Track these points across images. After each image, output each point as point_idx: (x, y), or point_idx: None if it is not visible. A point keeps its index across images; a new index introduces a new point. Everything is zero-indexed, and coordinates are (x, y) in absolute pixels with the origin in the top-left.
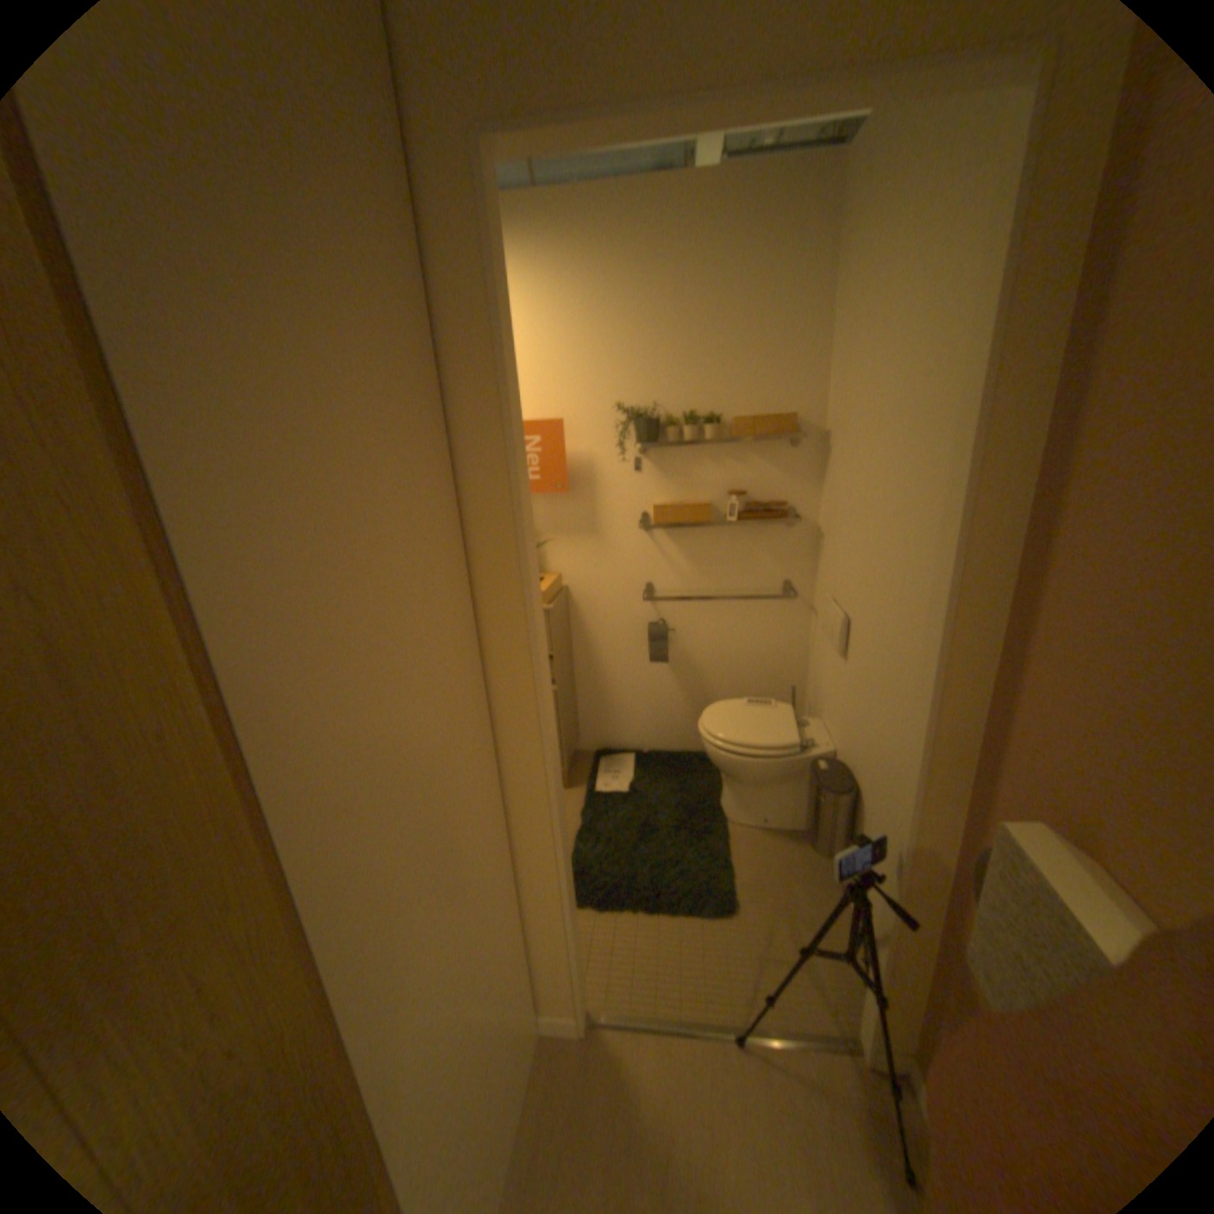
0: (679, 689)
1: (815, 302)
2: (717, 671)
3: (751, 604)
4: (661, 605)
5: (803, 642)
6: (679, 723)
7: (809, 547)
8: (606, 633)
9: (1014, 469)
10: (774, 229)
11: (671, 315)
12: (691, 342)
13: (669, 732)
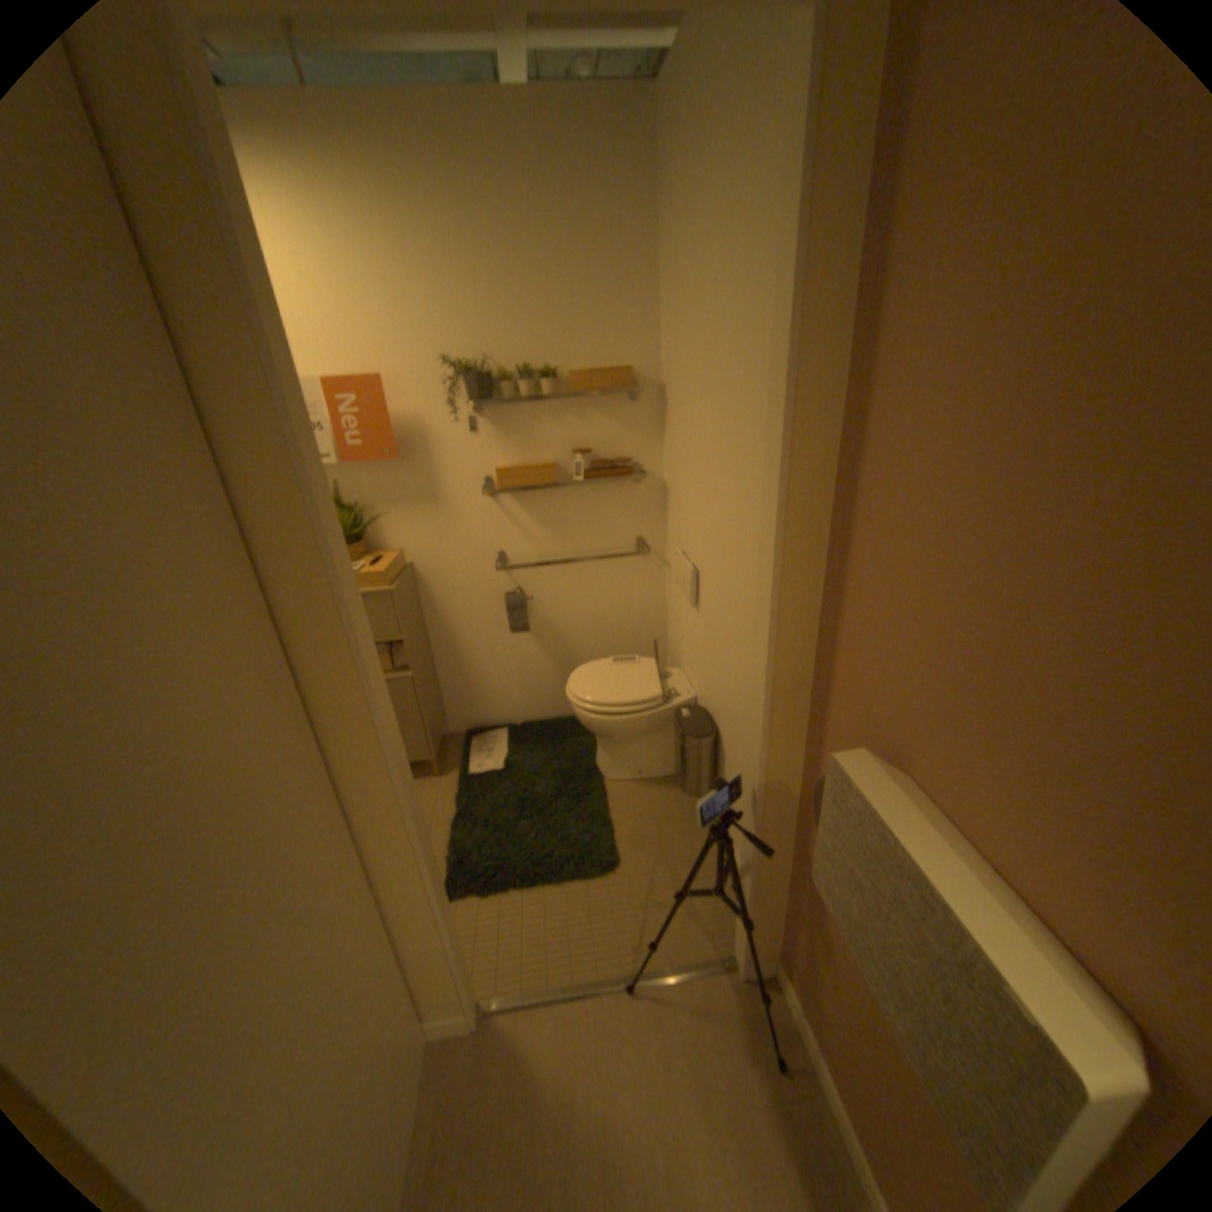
0: (542, 655)
1: (636, 248)
2: (578, 633)
3: (604, 563)
4: (513, 573)
5: (656, 595)
6: (546, 690)
7: (654, 502)
8: (459, 608)
9: (818, 417)
10: (587, 165)
11: (488, 255)
12: (514, 287)
13: (537, 700)
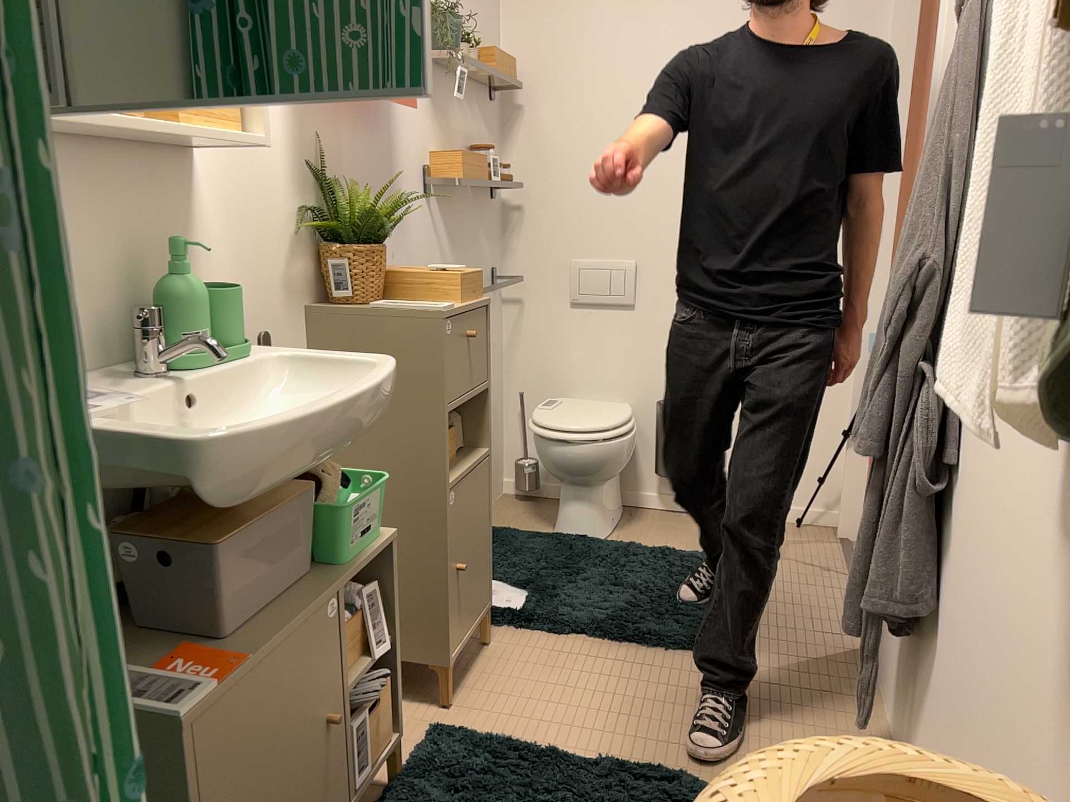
0: None
1: None
2: None
3: None
4: None
5: (501, 346)
6: None
7: (500, 231)
8: None
9: None
10: None
11: None
12: None
13: None
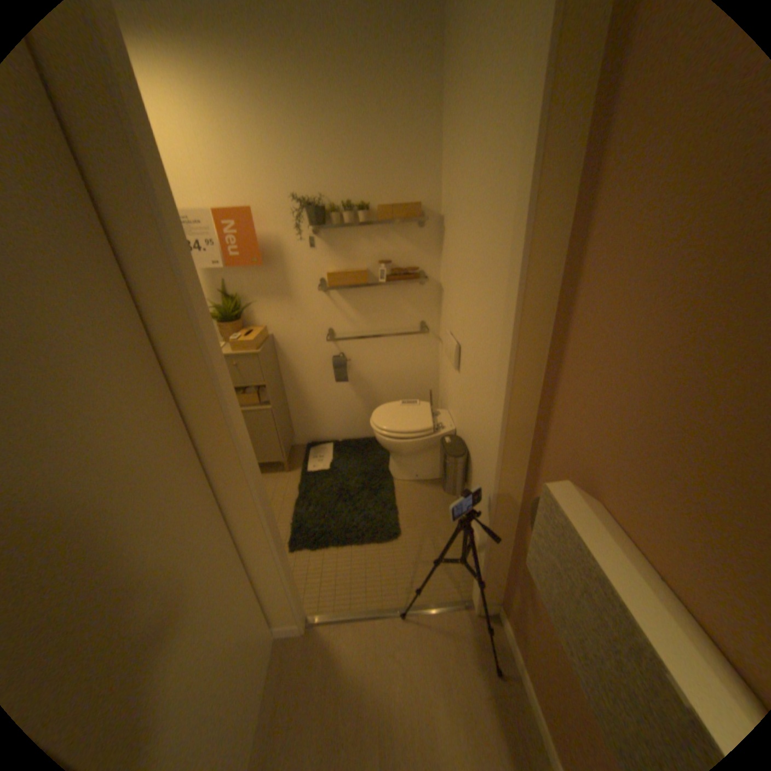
0: (356, 398)
1: (426, 117)
2: (380, 384)
3: (398, 338)
4: (338, 343)
5: (432, 361)
6: (358, 420)
7: (433, 298)
8: (303, 365)
9: (550, 238)
10: (393, 54)
11: (323, 123)
12: (341, 145)
13: (352, 426)
